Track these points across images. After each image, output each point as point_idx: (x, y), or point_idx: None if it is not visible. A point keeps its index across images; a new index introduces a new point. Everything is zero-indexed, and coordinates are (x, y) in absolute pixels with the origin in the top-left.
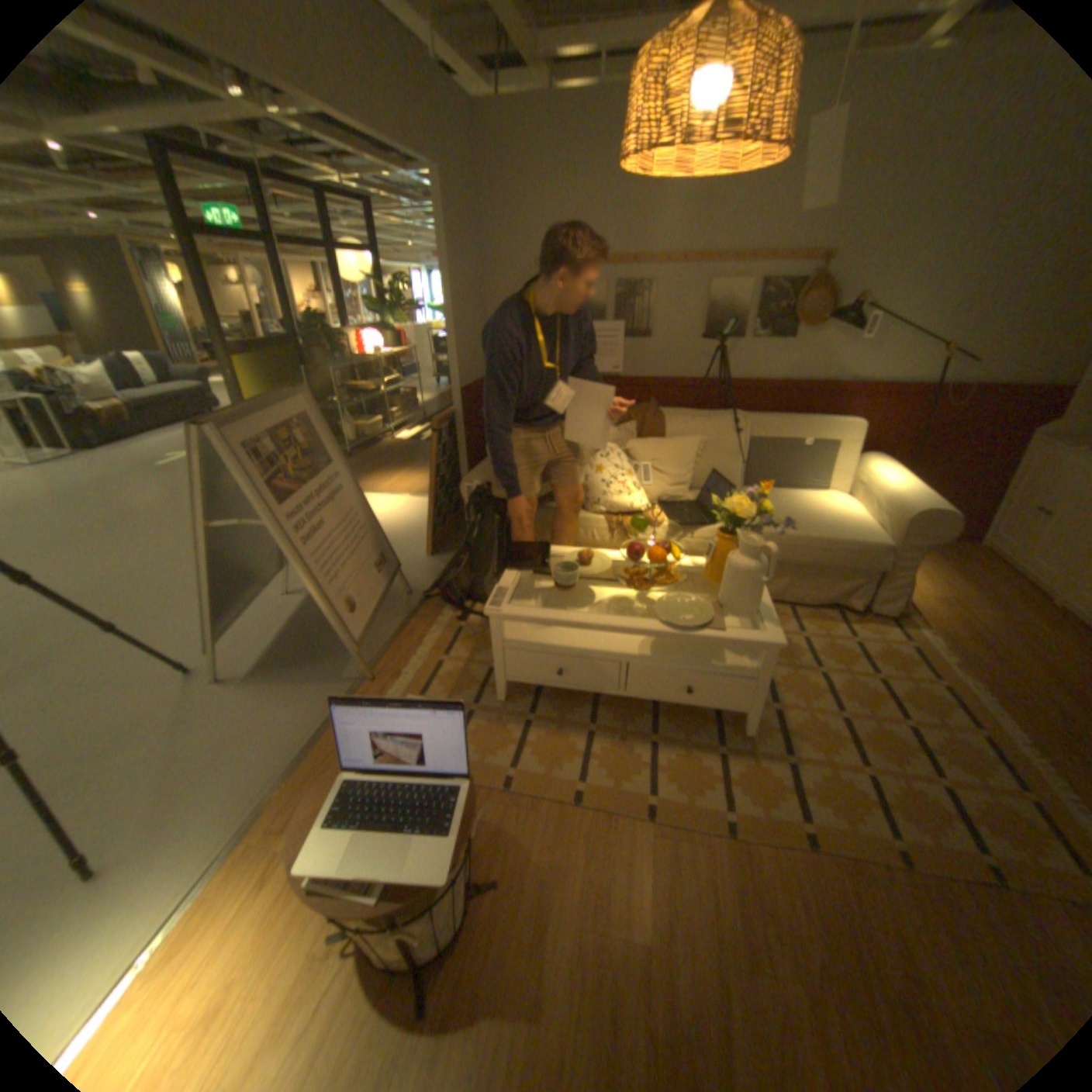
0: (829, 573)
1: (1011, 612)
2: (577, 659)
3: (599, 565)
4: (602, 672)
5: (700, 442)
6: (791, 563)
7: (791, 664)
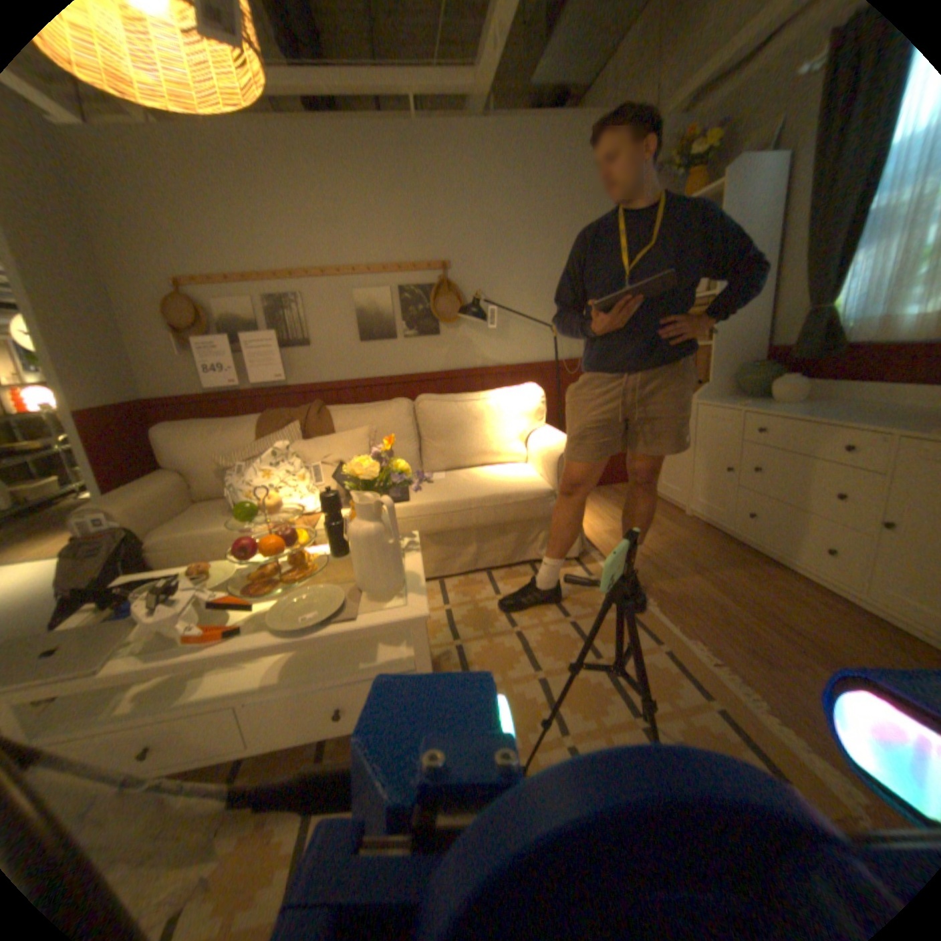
0: (508, 529)
1: (660, 529)
2: (164, 724)
3: (220, 578)
4: (210, 731)
5: (369, 431)
6: (470, 526)
7: (486, 633)
